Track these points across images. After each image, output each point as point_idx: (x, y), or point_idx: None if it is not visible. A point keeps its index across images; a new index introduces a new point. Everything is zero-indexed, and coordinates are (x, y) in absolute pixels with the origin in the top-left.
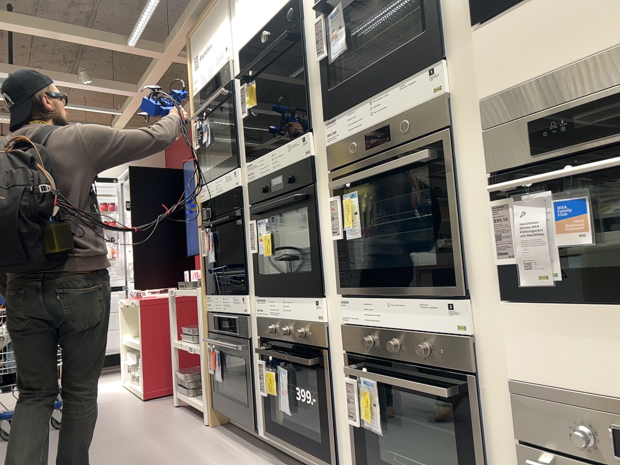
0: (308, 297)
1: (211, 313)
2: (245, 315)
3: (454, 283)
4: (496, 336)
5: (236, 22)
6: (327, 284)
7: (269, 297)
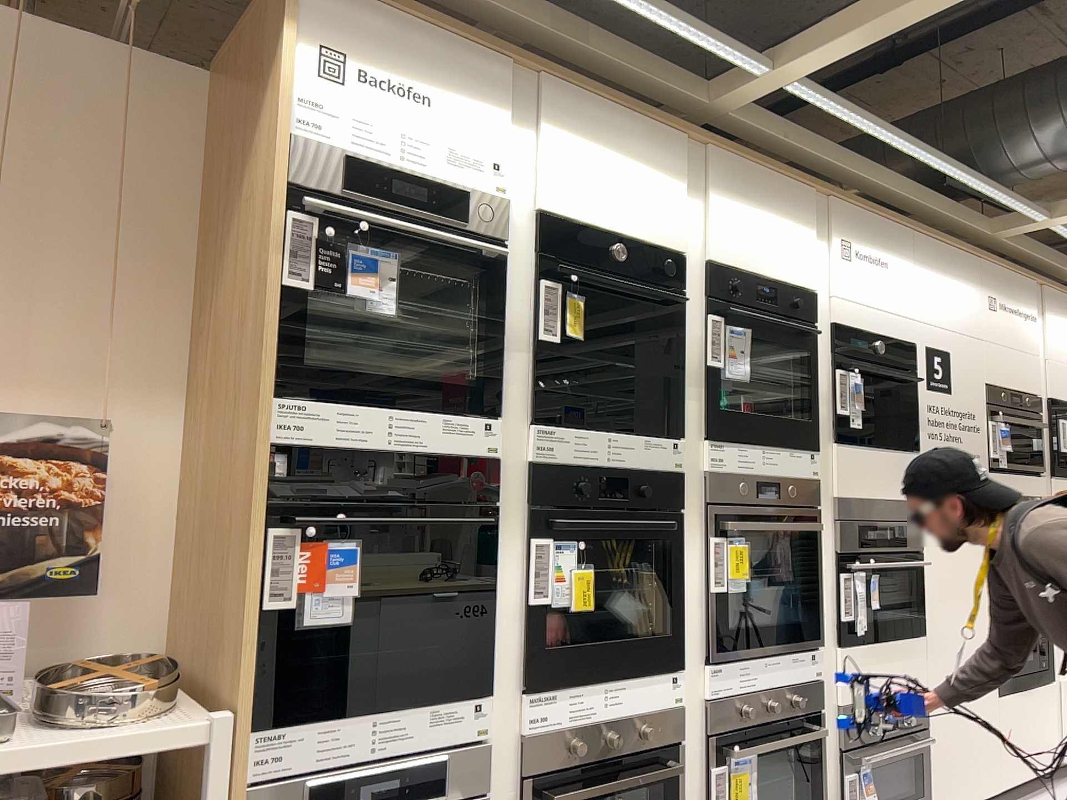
0: (660, 671)
1: (256, 784)
2: (478, 741)
3: (816, 636)
4: (829, 674)
5: (546, 155)
6: (684, 649)
7: (568, 686)
